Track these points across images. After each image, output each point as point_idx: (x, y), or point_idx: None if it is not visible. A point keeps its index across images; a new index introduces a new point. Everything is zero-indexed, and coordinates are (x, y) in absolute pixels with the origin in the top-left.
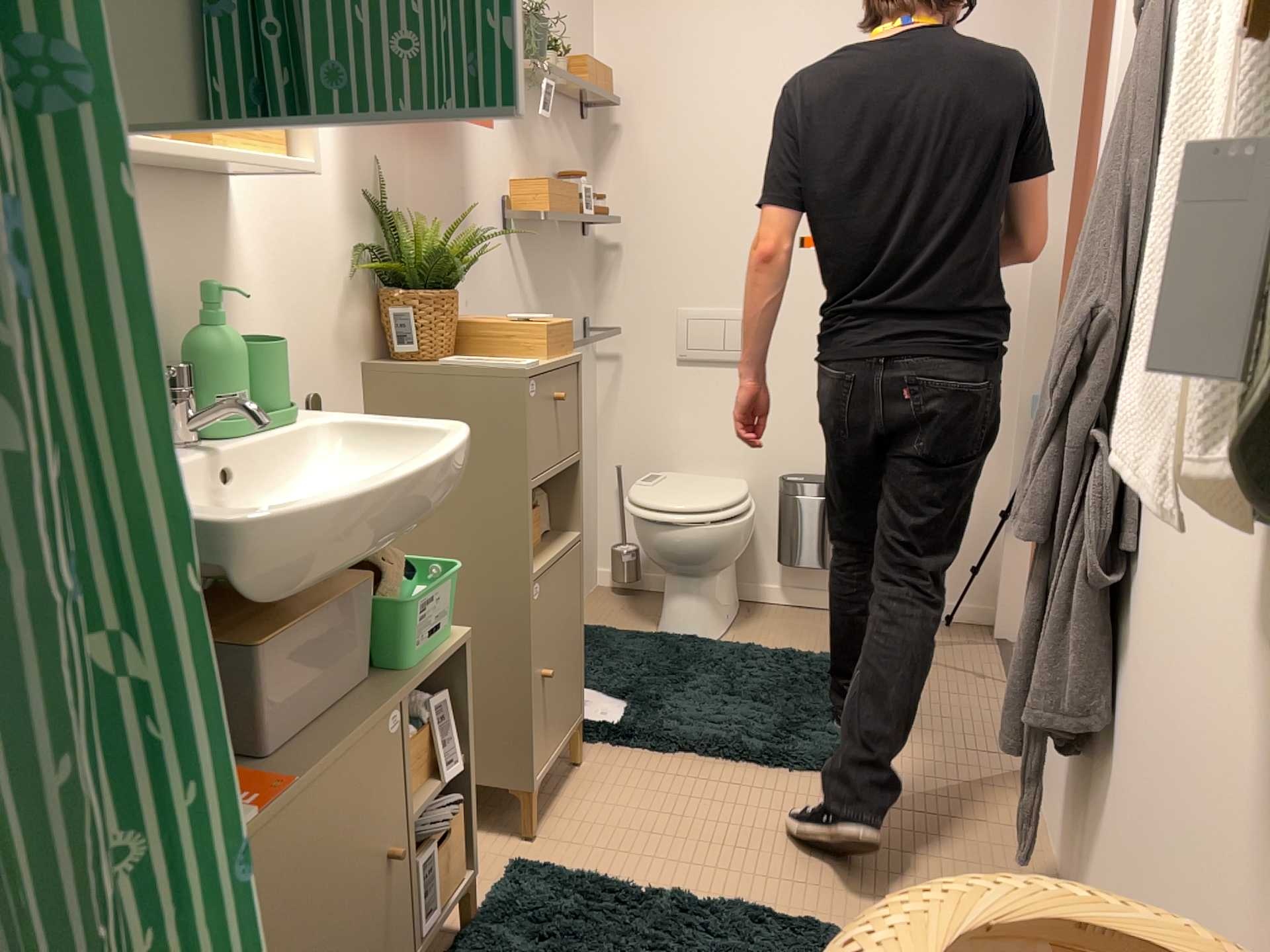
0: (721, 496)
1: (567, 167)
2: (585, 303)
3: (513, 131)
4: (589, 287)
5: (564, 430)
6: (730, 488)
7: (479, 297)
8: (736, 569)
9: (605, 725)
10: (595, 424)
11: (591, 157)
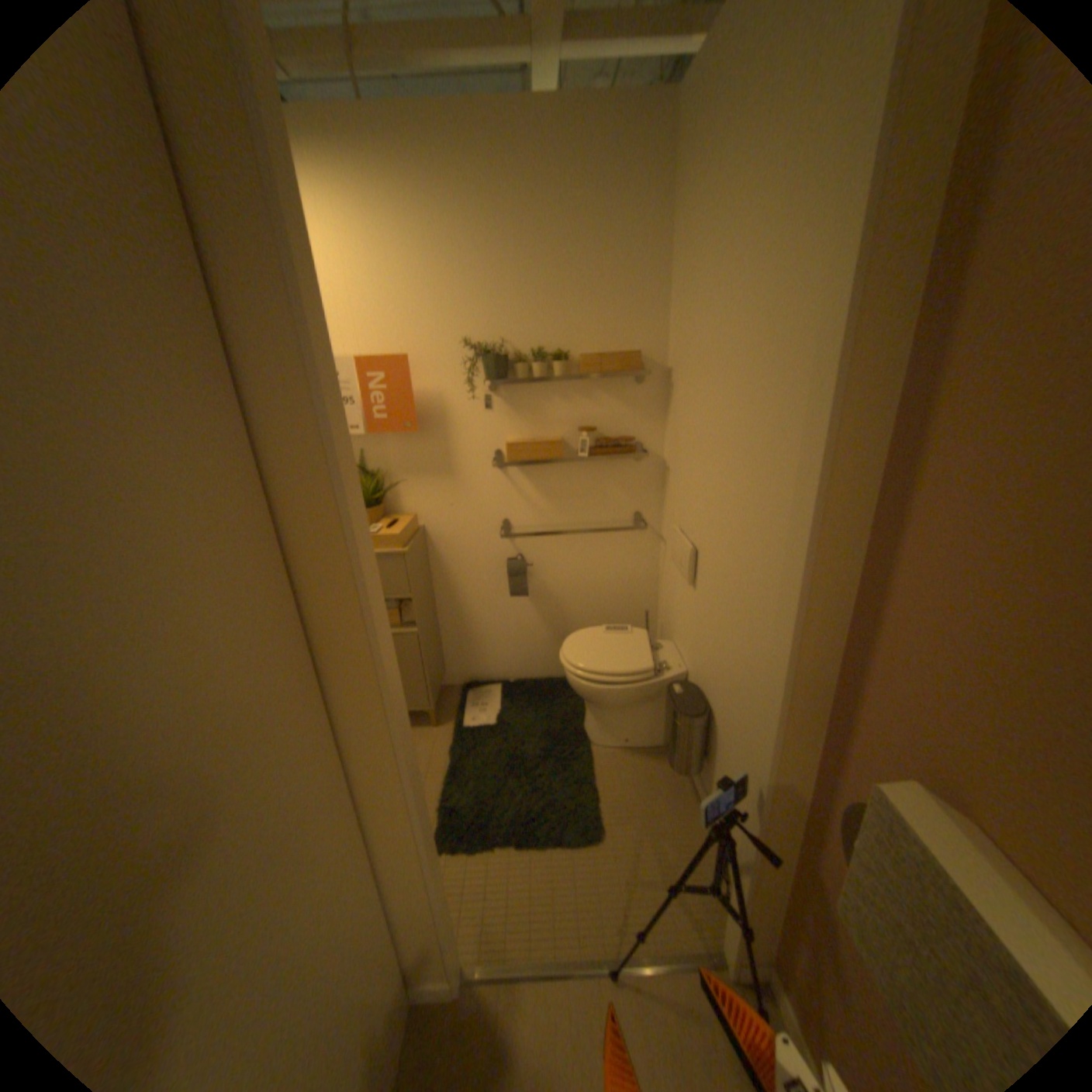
0: (599, 663)
1: (601, 416)
2: (633, 502)
3: (506, 410)
4: (645, 491)
5: (385, 584)
6: (626, 663)
7: (462, 502)
8: (661, 719)
9: (459, 724)
10: (650, 577)
11: (656, 401)
